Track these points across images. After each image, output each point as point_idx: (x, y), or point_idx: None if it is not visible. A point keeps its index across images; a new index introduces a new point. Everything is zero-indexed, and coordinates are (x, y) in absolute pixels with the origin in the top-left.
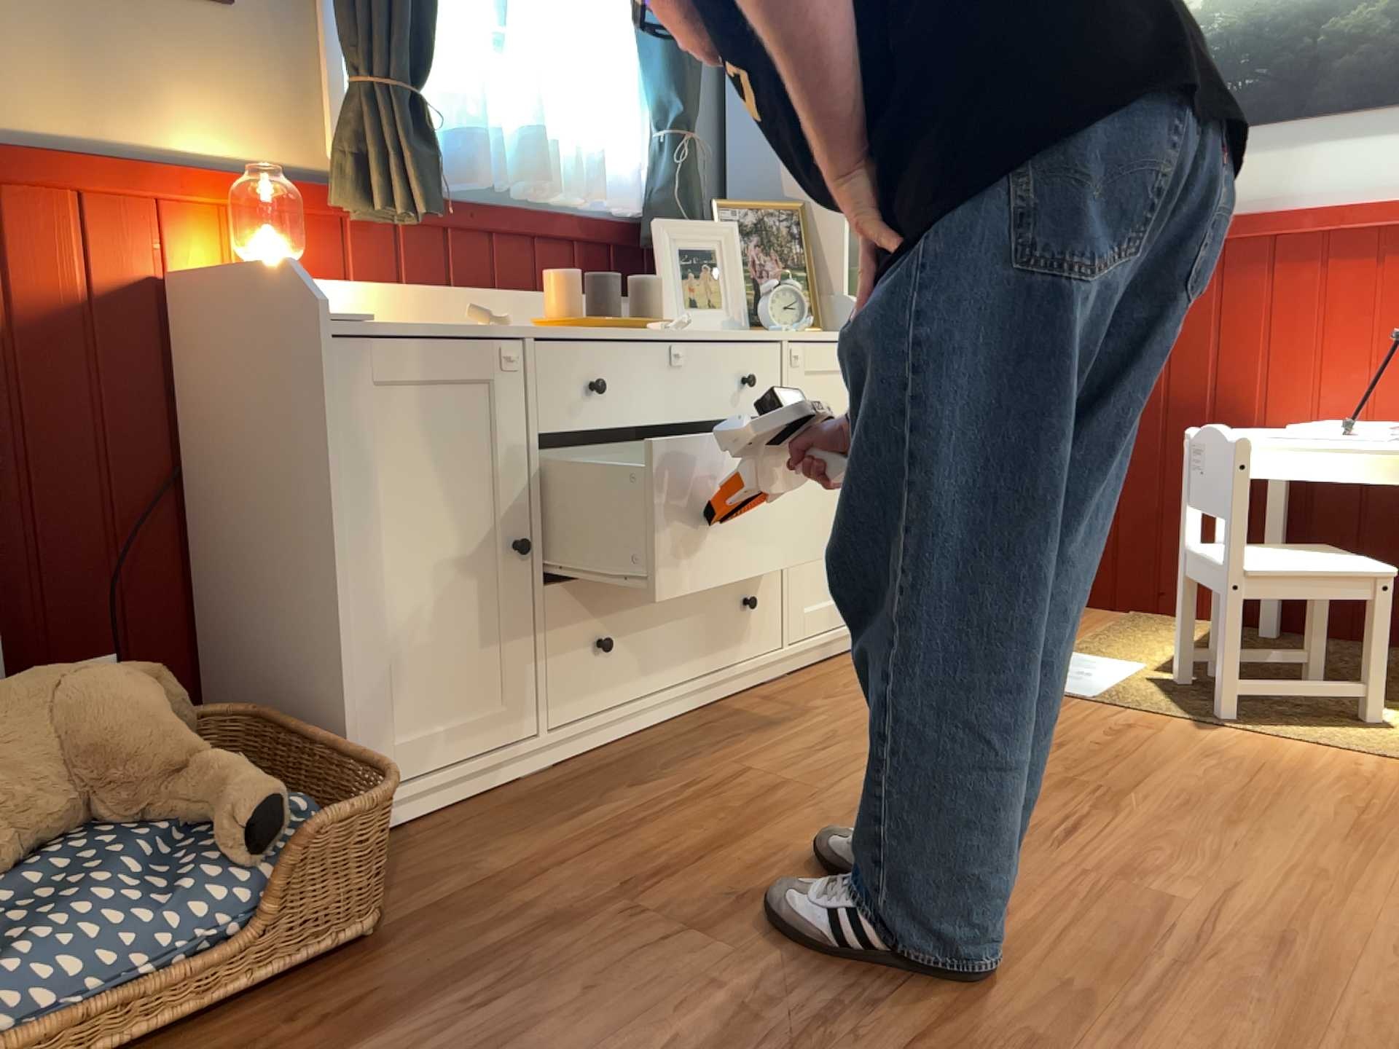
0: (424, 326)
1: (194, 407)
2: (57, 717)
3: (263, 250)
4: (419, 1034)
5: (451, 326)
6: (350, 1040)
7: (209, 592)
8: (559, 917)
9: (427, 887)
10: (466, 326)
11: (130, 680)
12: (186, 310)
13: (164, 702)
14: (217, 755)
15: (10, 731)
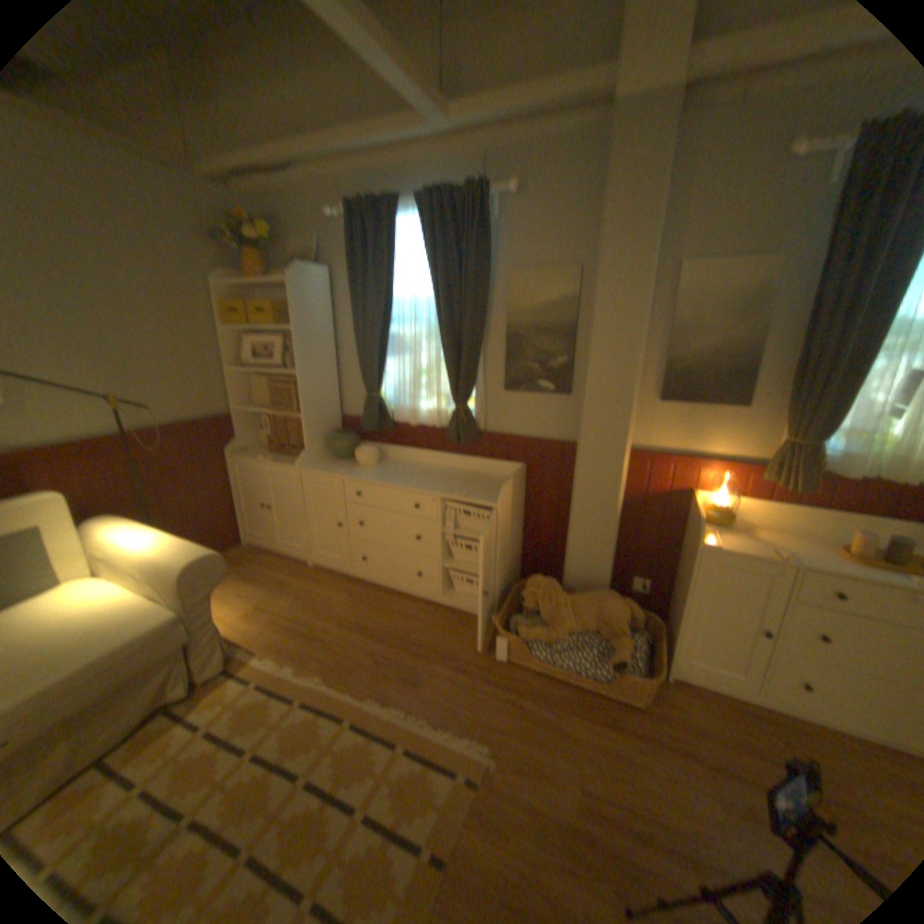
0: (754, 550)
1: (688, 531)
2: (602, 609)
3: (724, 495)
4: (626, 744)
5: (769, 552)
6: (613, 729)
7: (678, 581)
8: (693, 756)
9: (674, 710)
10: (778, 554)
11: (622, 608)
12: (694, 504)
13: (630, 616)
14: (629, 640)
15: (592, 606)
